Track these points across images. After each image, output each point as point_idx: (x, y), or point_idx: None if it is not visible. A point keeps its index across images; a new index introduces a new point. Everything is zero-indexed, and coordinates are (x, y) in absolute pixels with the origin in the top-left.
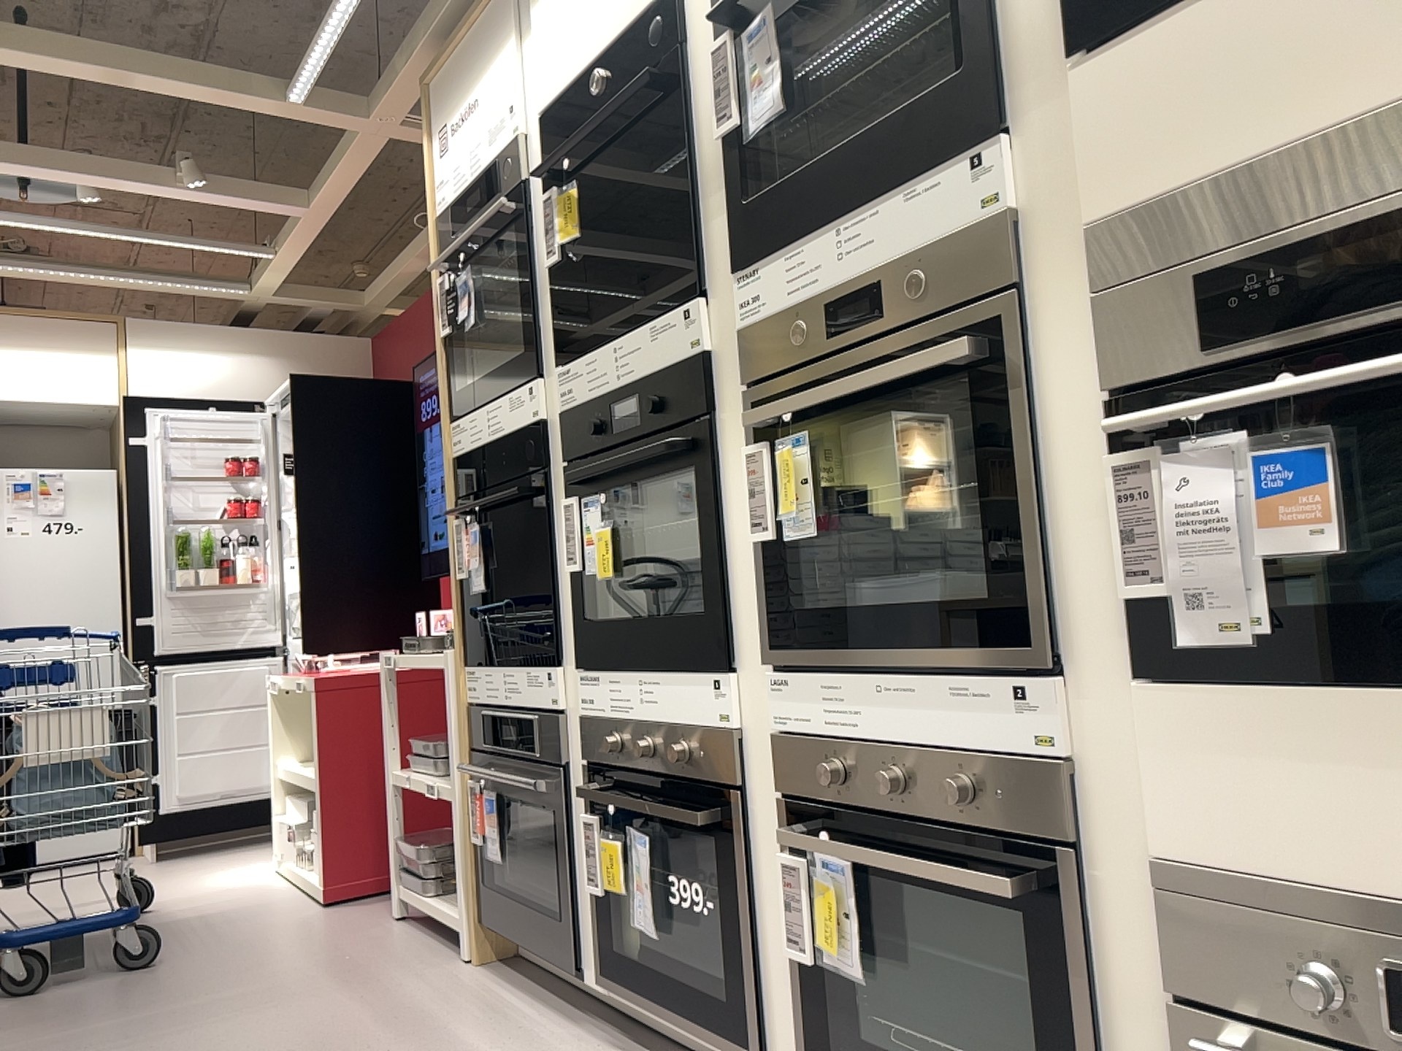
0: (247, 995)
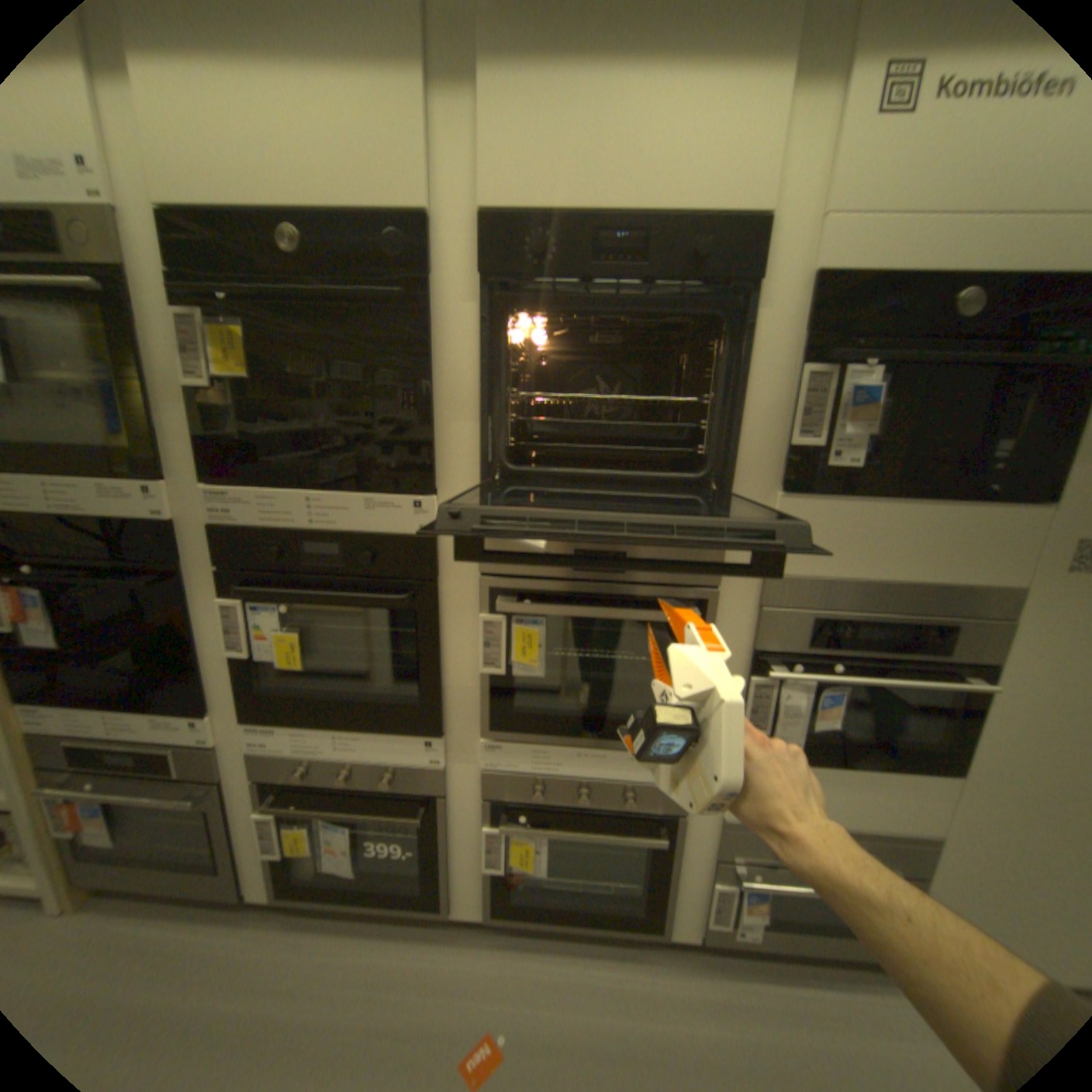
0: None
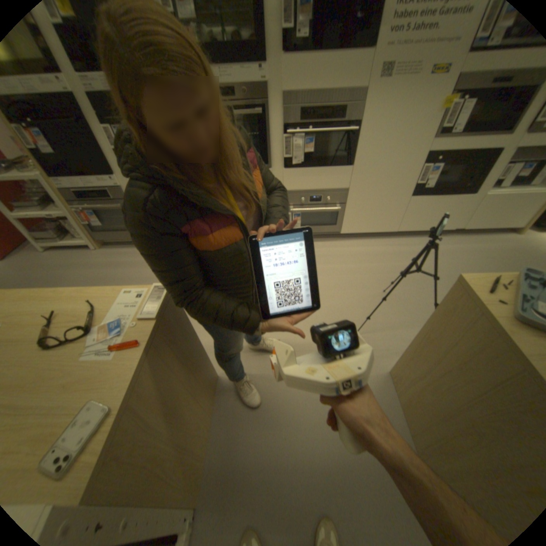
0: (43, 286)
